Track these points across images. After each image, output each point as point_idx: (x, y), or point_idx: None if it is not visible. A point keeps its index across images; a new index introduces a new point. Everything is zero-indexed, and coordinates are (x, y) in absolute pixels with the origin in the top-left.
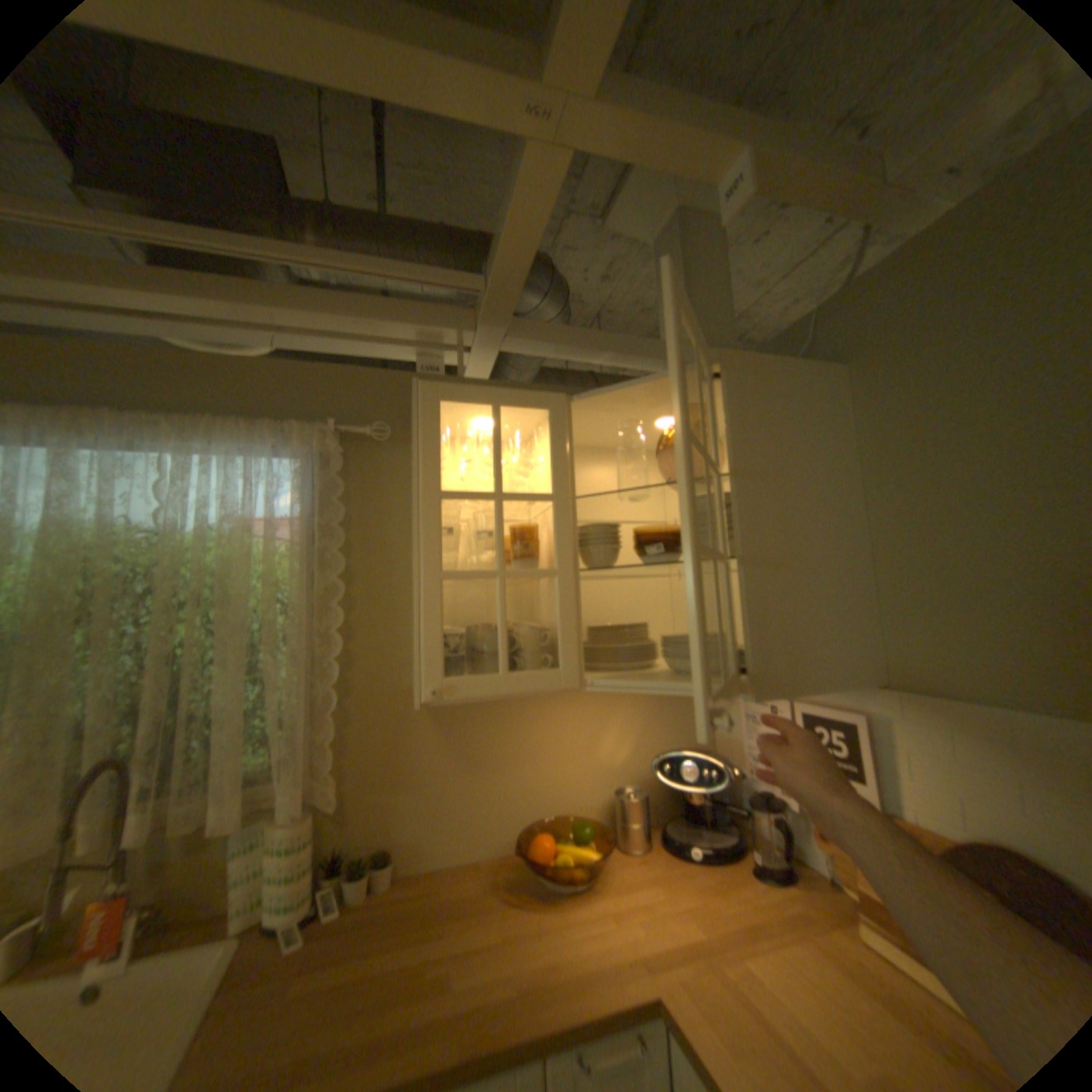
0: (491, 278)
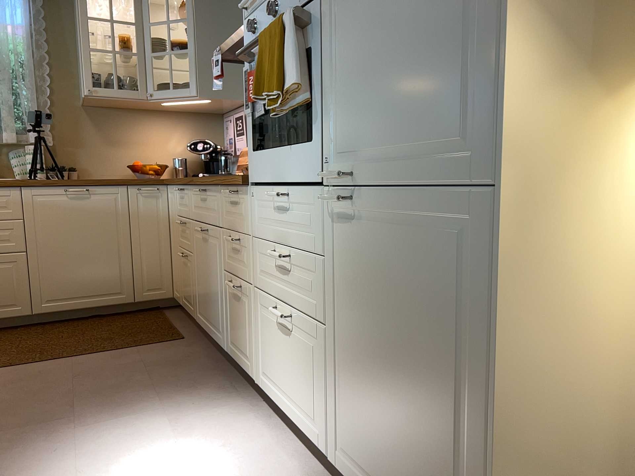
0: None
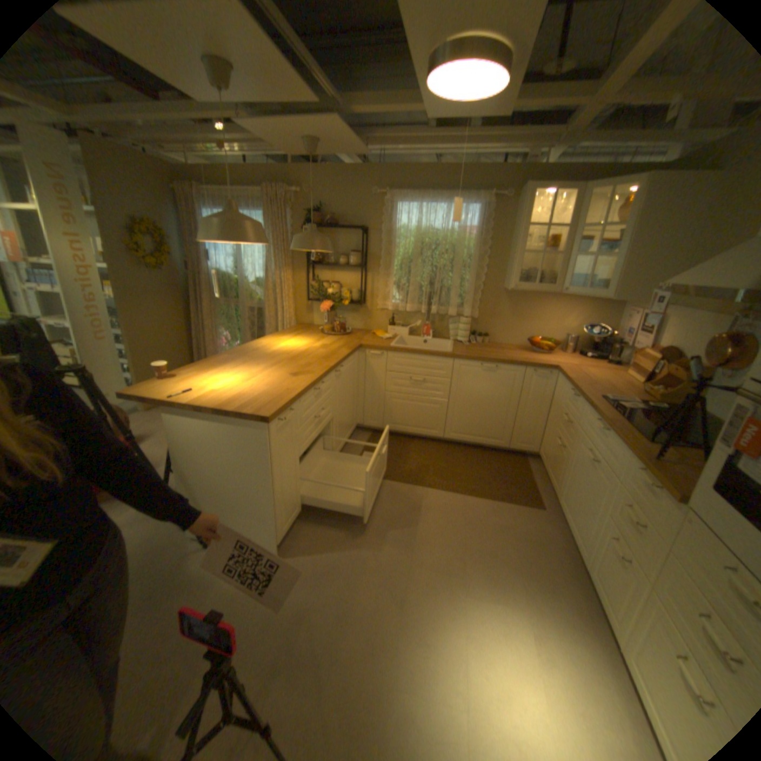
0: (568, 128)
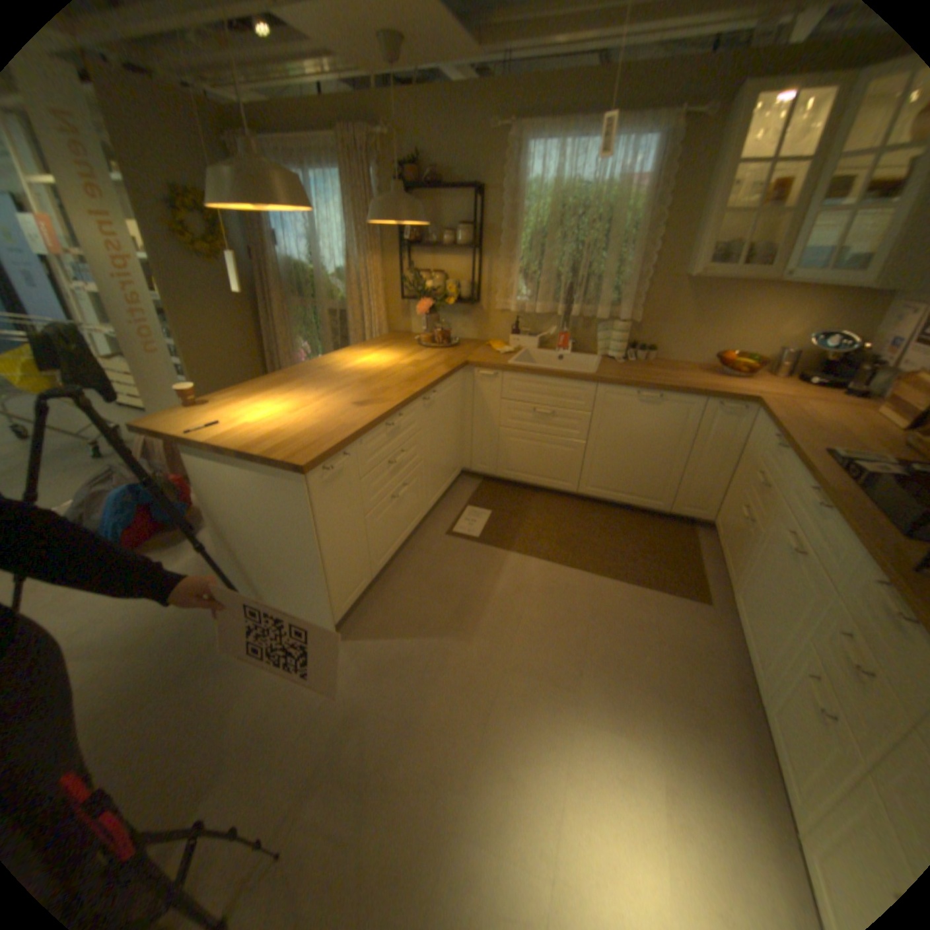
0: None
